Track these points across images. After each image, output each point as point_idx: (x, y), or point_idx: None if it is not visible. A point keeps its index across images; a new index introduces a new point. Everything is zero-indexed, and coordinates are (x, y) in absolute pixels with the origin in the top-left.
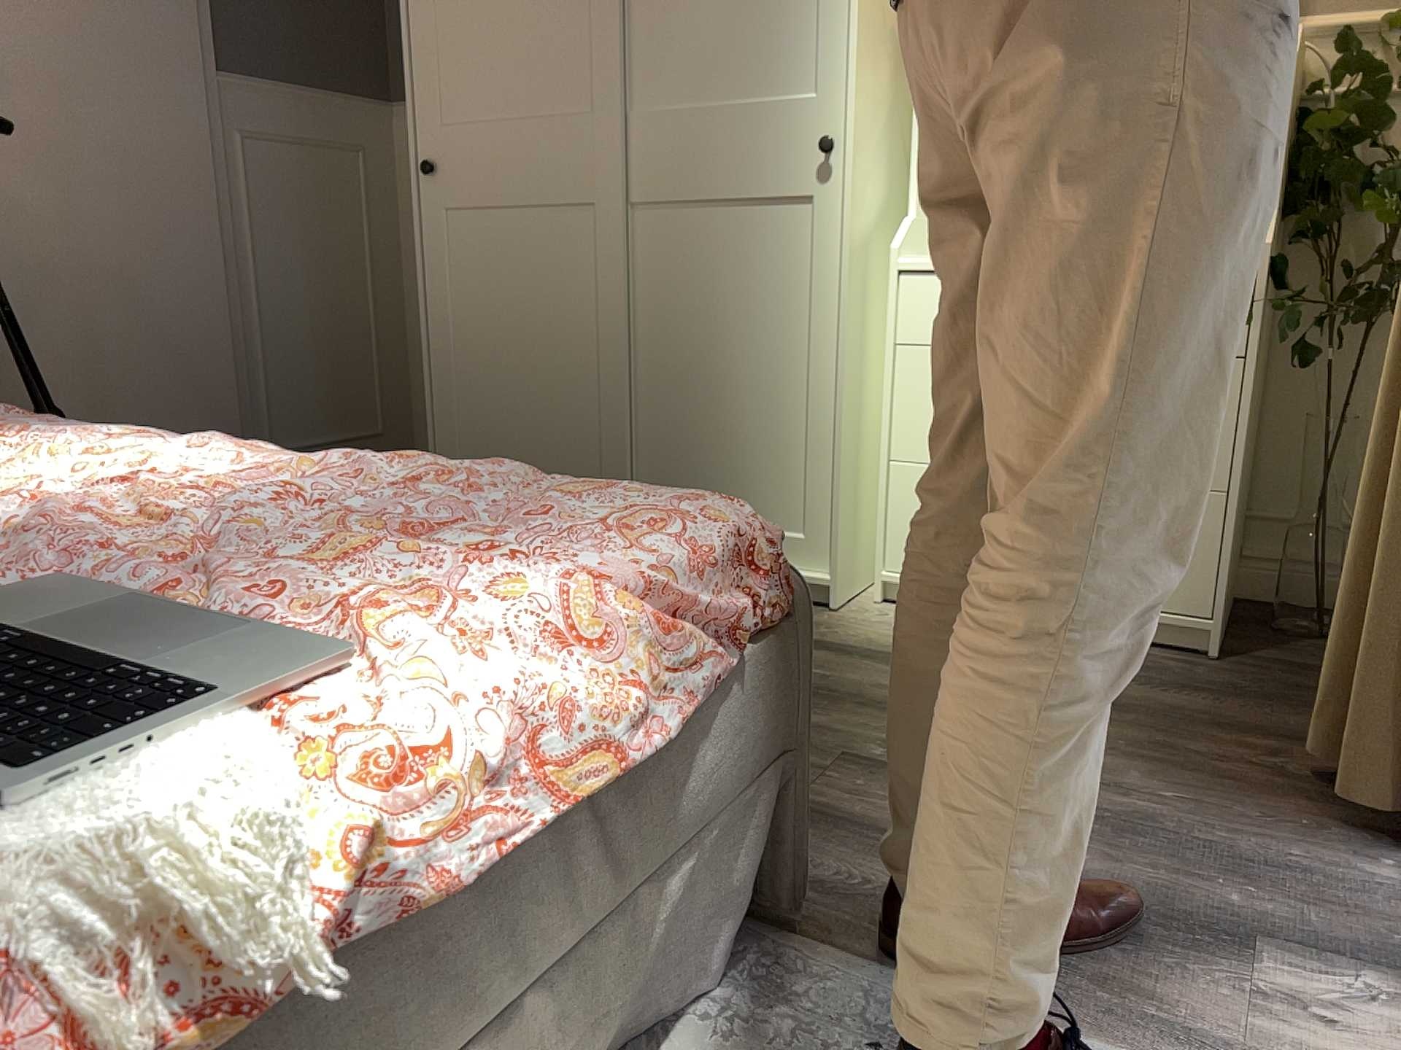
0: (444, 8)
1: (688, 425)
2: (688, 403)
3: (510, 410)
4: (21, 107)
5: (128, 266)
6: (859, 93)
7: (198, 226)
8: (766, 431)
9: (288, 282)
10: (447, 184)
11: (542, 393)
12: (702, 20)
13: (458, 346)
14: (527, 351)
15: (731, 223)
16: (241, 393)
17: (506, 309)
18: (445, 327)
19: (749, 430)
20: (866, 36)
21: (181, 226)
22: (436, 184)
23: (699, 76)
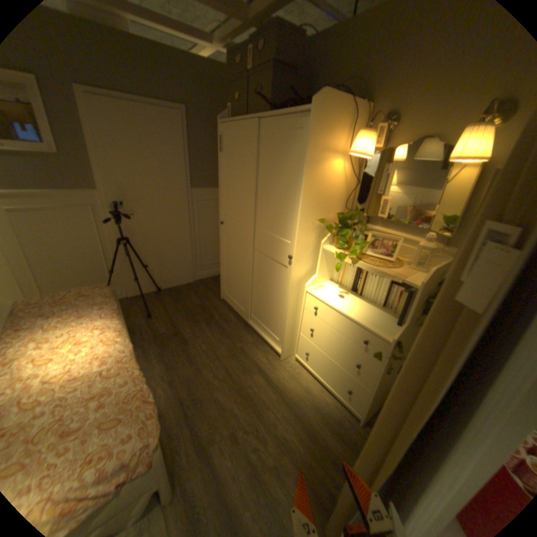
0: (226, 187)
1: (261, 302)
2: (262, 298)
3: (233, 280)
4: (143, 203)
5: (167, 233)
6: (299, 247)
7: (183, 223)
8: (274, 313)
9: (206, 231)
10: (225, 227)
11: (238, 280)
12: (270, 212)
13: (226, 262)
14: (236, 270)
15: (272, 263)
16: (192, 255)
17: (233, 259)
18: (224, 257)
19: (272, 311)
20: (304, 232)
21: (179, 223)
22: (223, 227)
23: (269, 226)
